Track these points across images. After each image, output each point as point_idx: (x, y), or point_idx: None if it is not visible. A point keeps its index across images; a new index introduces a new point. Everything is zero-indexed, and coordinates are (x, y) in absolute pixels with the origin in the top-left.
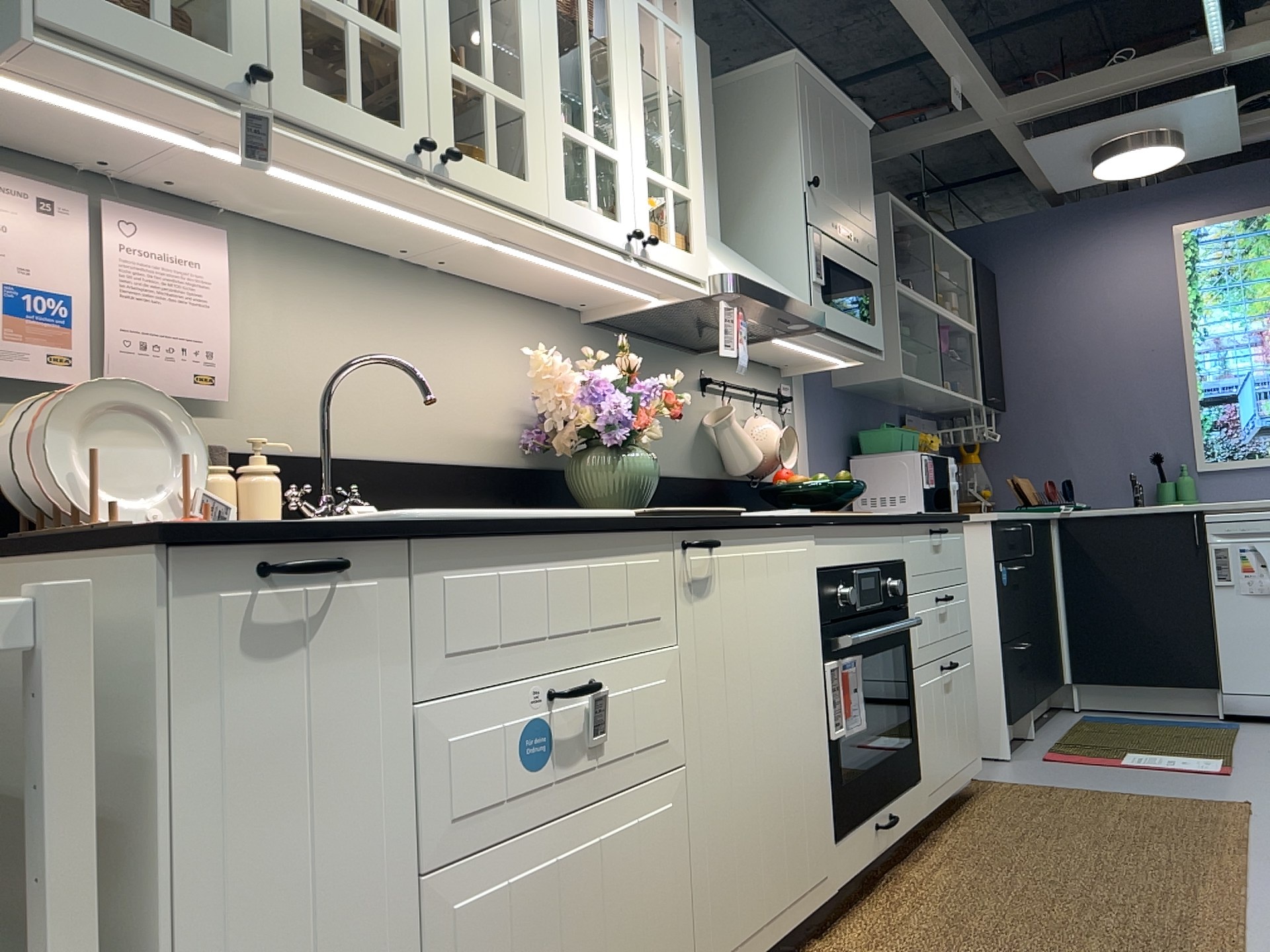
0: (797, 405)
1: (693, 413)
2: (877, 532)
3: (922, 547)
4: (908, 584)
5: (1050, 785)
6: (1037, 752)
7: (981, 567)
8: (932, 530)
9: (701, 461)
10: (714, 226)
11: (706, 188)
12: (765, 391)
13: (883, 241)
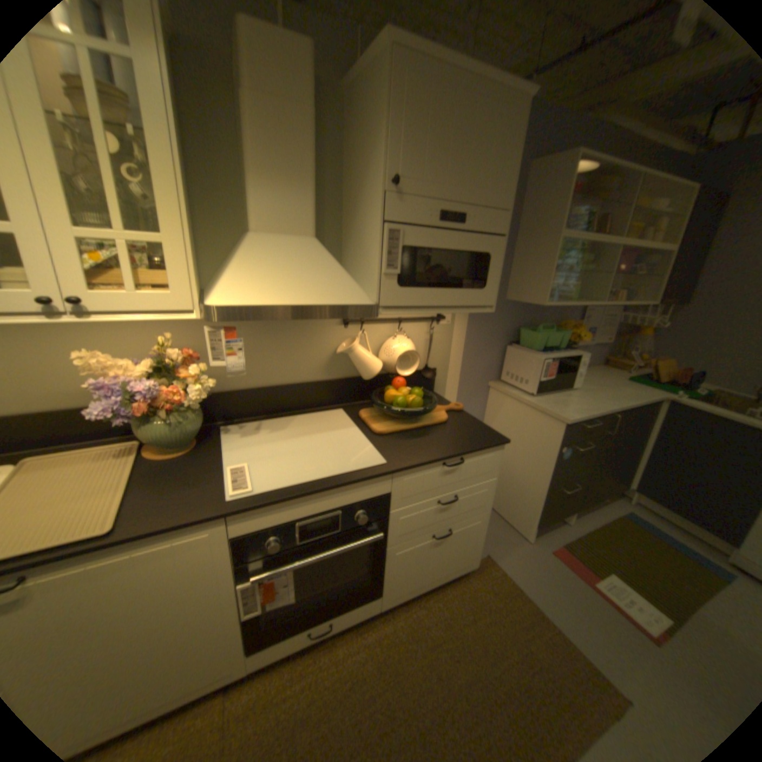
0: (455, 317)
1: (328, 341)
2: (342, 490)
3: (422, 478)
4: (390, 506)
5: (520, 591)
6: (557, 543)
7: (551, 444)
8: (444, 463)
9: (334, 369)
10: (299, 225)
11: (289, 193)
12: (407, 319)
13: (573, 188)
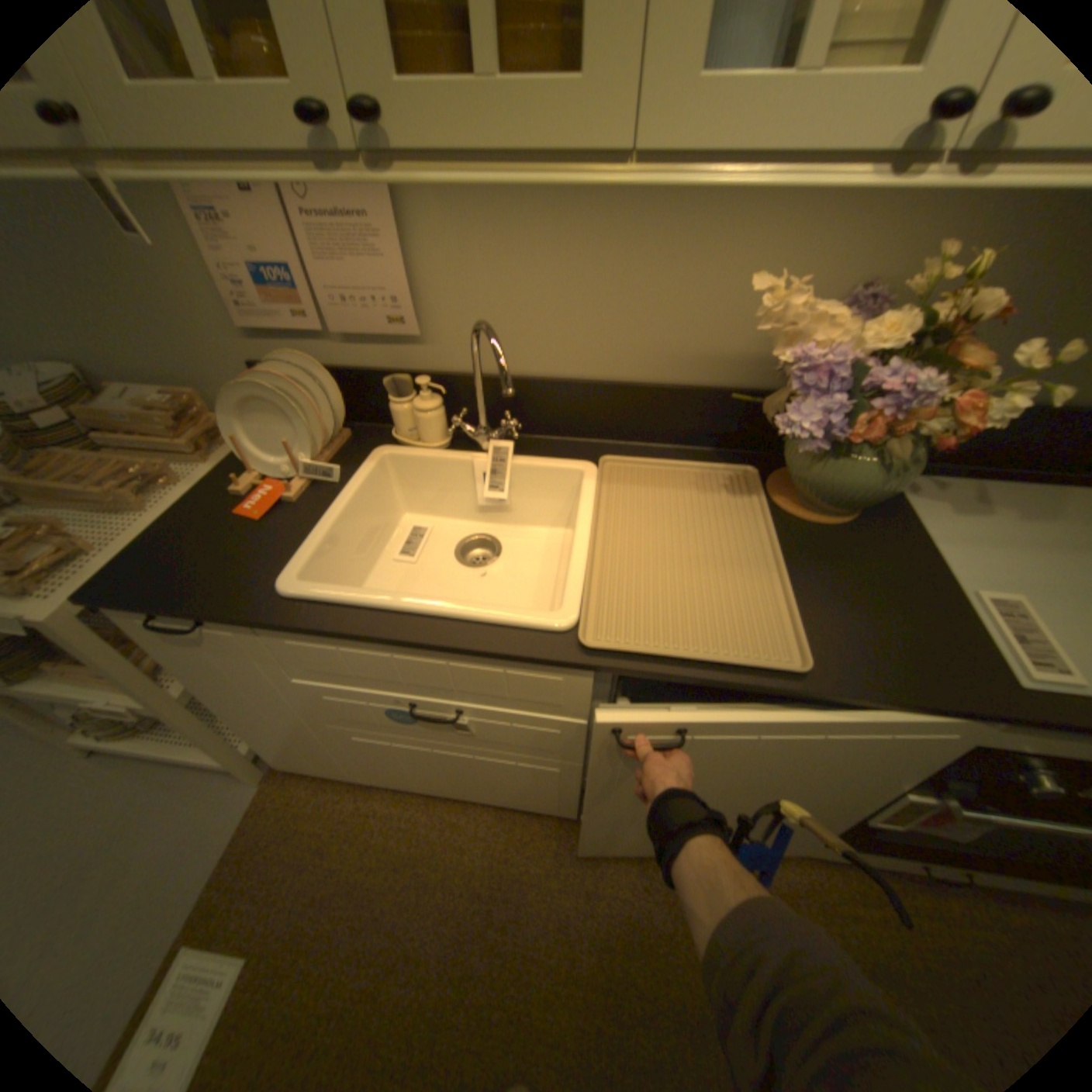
0: None
1: None
2: None
3: None
4: None
5: None
6: None
7: None
8: None
9: None
10: None
11: None
12: None
13: None
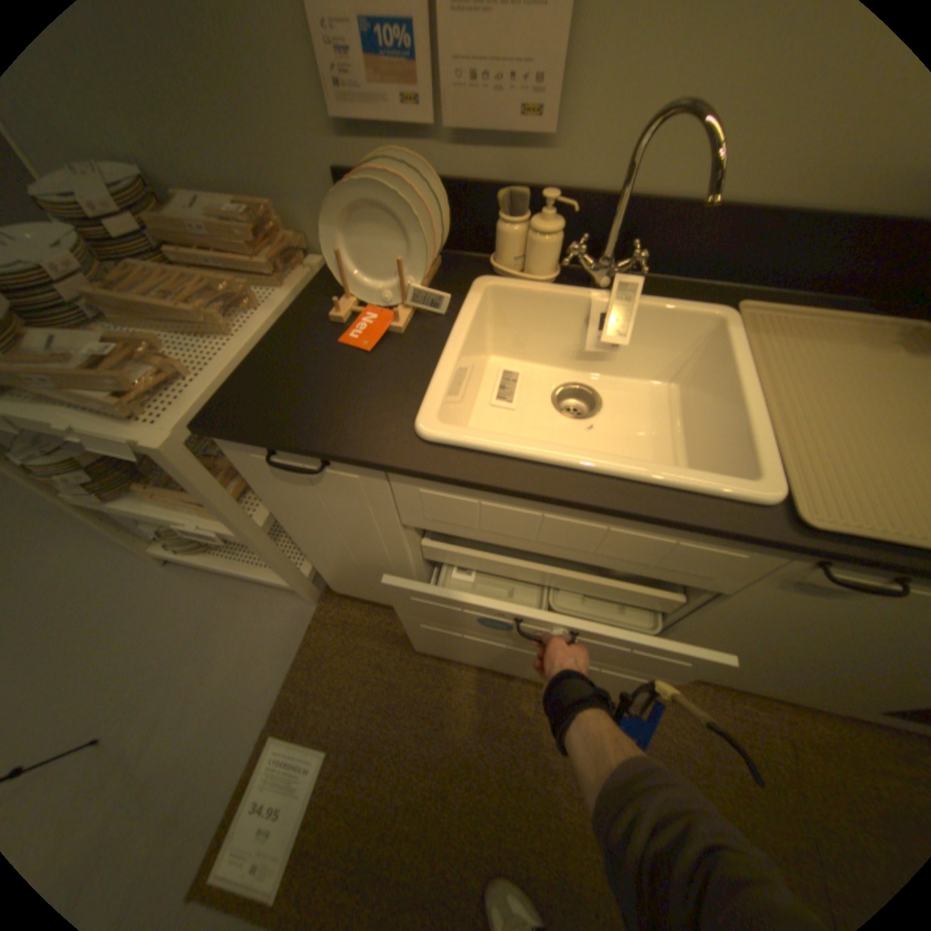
0: None
1: None
2: None
3: None
4: None
5: None
6: None
7: None
8: None
9: None
10: None
11: None
12: None
13: None
